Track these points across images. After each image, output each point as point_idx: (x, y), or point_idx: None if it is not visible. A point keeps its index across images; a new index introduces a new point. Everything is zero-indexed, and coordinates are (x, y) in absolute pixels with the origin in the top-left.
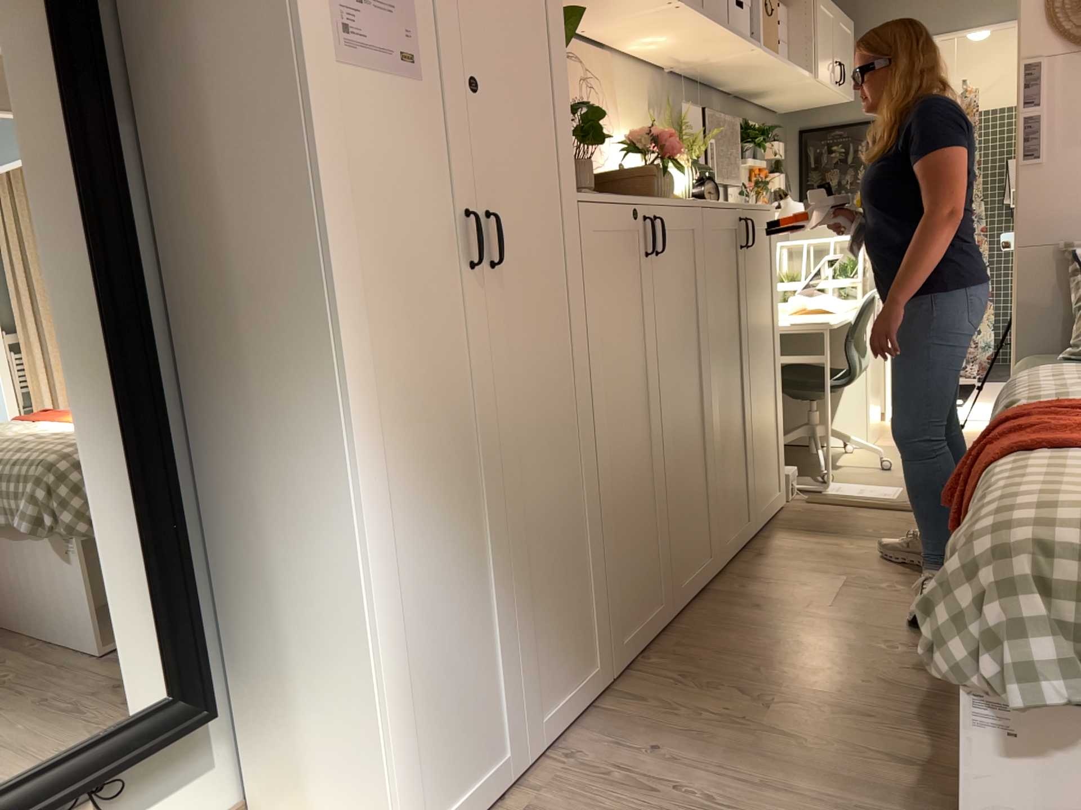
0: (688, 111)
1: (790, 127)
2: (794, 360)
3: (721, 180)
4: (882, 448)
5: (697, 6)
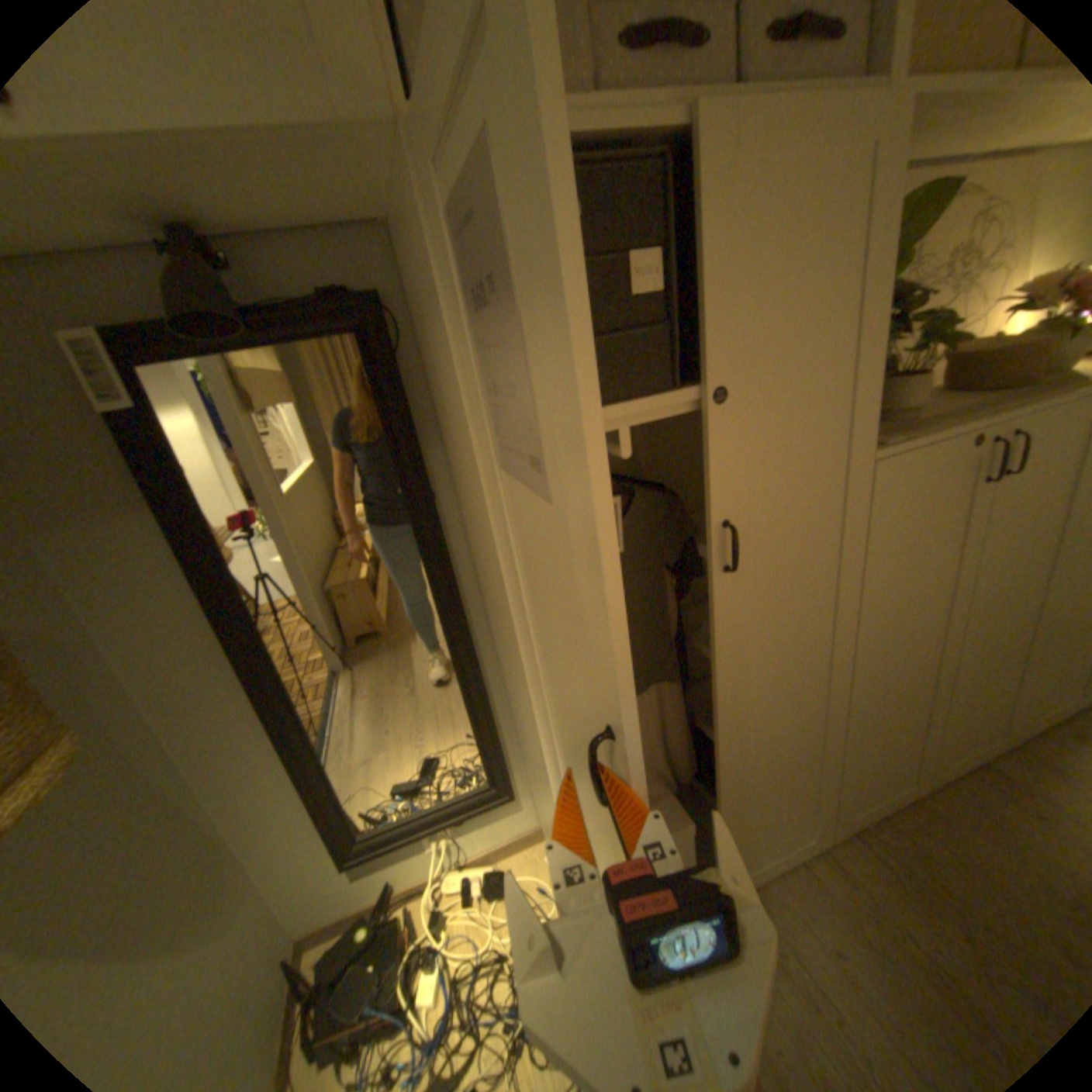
0: None
1: None
2: None
3: None
4: None
5: None
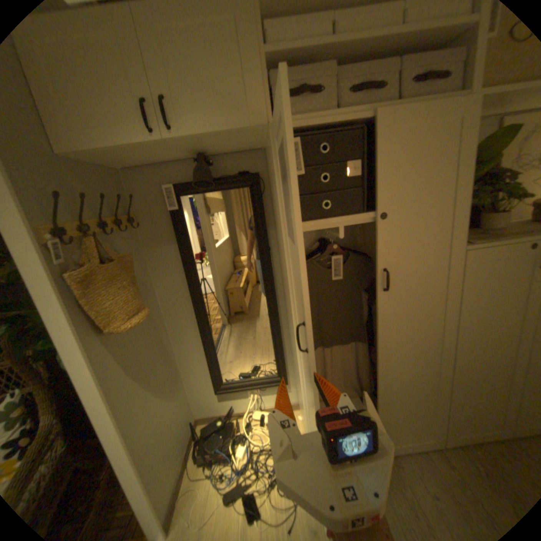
0: None
1: None
2: None
3: None
4: None
5: None
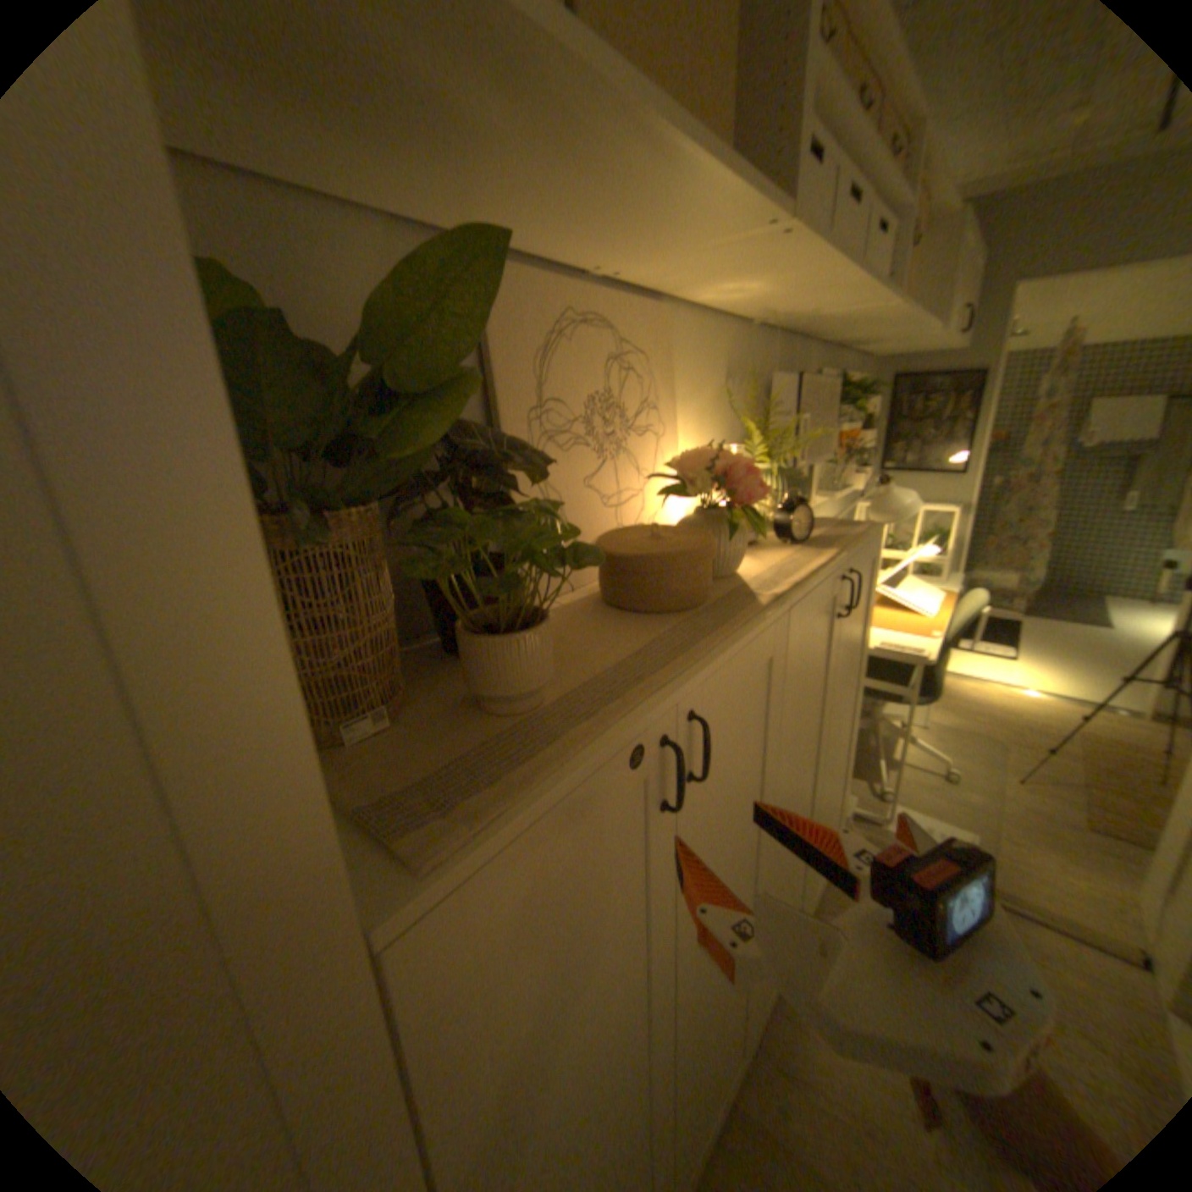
0: (777, 374)
1: (884, 370)
2: (869, 685)
3: (809, 462)
4: (948, 760)
5: (825, 228)
